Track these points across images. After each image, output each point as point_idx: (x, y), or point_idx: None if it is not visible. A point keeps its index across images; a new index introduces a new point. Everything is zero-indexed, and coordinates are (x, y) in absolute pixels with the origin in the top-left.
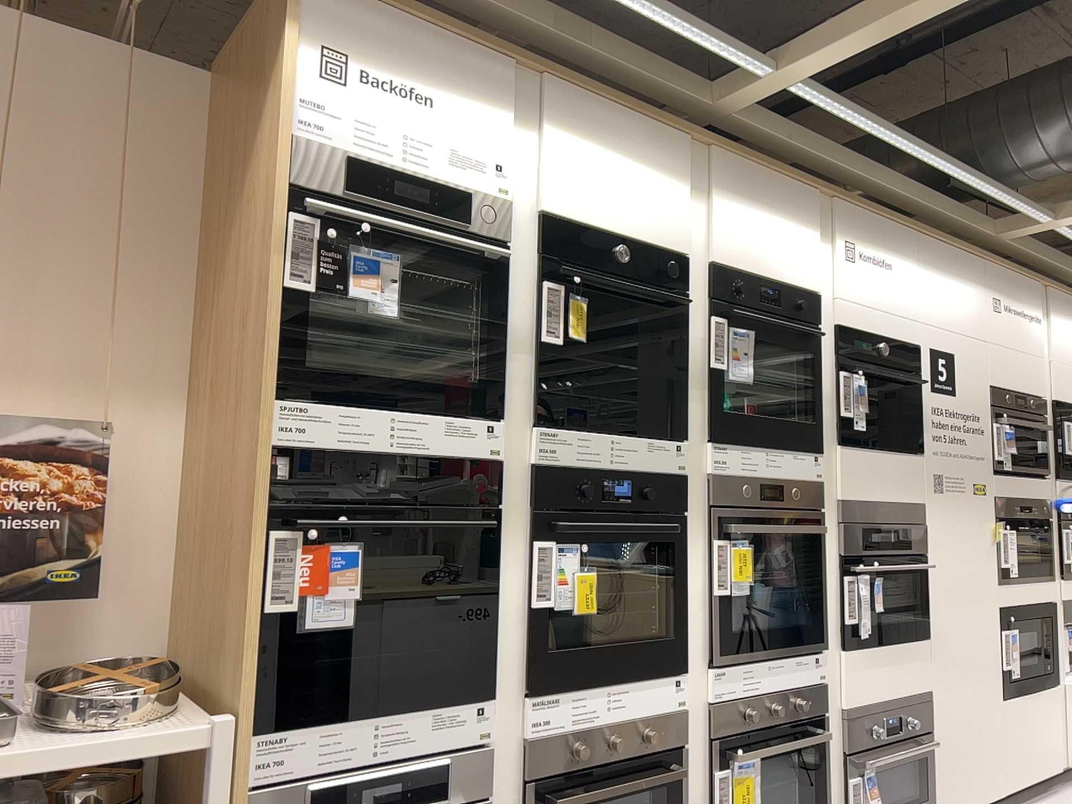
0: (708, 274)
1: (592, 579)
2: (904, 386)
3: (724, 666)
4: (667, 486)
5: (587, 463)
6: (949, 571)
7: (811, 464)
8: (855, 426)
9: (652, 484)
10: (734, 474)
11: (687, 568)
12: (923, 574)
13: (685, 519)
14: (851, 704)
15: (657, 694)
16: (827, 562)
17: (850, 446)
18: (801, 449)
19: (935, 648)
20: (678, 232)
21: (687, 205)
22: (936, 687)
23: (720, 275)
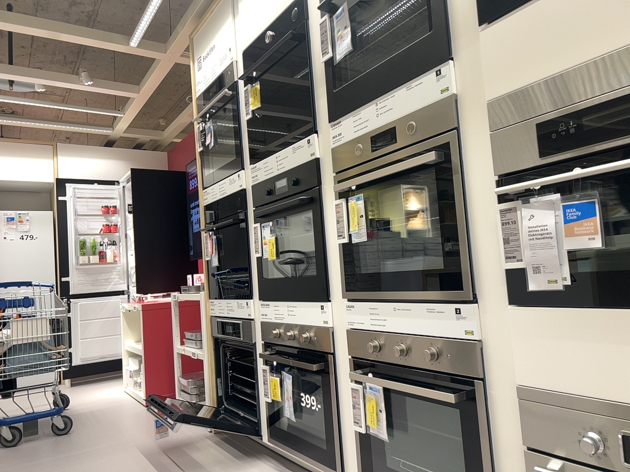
0: None
1: (271, 240)
2: None
3: (357, 302)
4: (303, 170)
5: (267, 175)
6: None
7: (431, 83)
8: None
9: (295, 173)
10: (347, 138)
11: (327, 225)
12: None
13: (316, 190)
14: (533, 385)
15: (310, 313)
16: (479, 192)
17: (512, 11)
18: (417, 74)
19: None
20: None
21: None
22: None
23: None
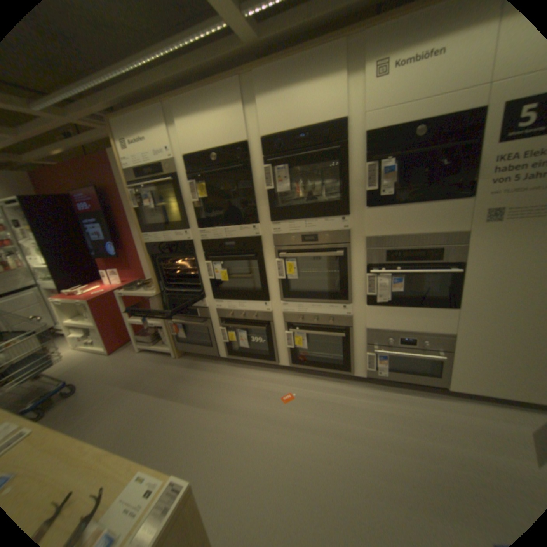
0: (260, 144)
1: (224, 272)
2: (455, 149)
3: (288, 302)
4: (249, 242)
5: (216, 238)
6: (499, 274)
7: (338, 222)
8: (381, 194)
9: (242, 242)
10: (284, 233)
11: (267, 269)
12: (458, 275)
13: (260, 253)
14: (371, 328)
15: (256, 306)
16: (356, 268)
17: (380, 205)
18: (331, 216)
19: (467, 316)
20: (236, 133)
21: (239, 116)
22: (464, 335)
23: (265, 142)
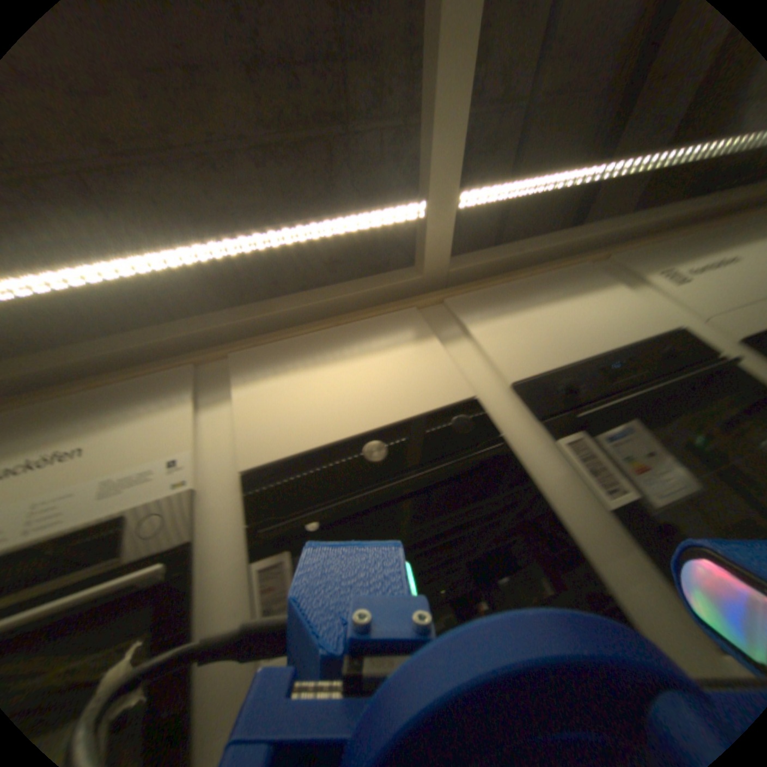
0: (517, 396)
1: None
2: None
3: None
4: None
5: None
6: None
7: None
8: None
9: None
10: None
11: None
12: None
13: None
14: None
15: None
16: None
17: None
18: None
19: None
20: (445, 383)
21: (442, 354)
22: None
23: (533, 388)
